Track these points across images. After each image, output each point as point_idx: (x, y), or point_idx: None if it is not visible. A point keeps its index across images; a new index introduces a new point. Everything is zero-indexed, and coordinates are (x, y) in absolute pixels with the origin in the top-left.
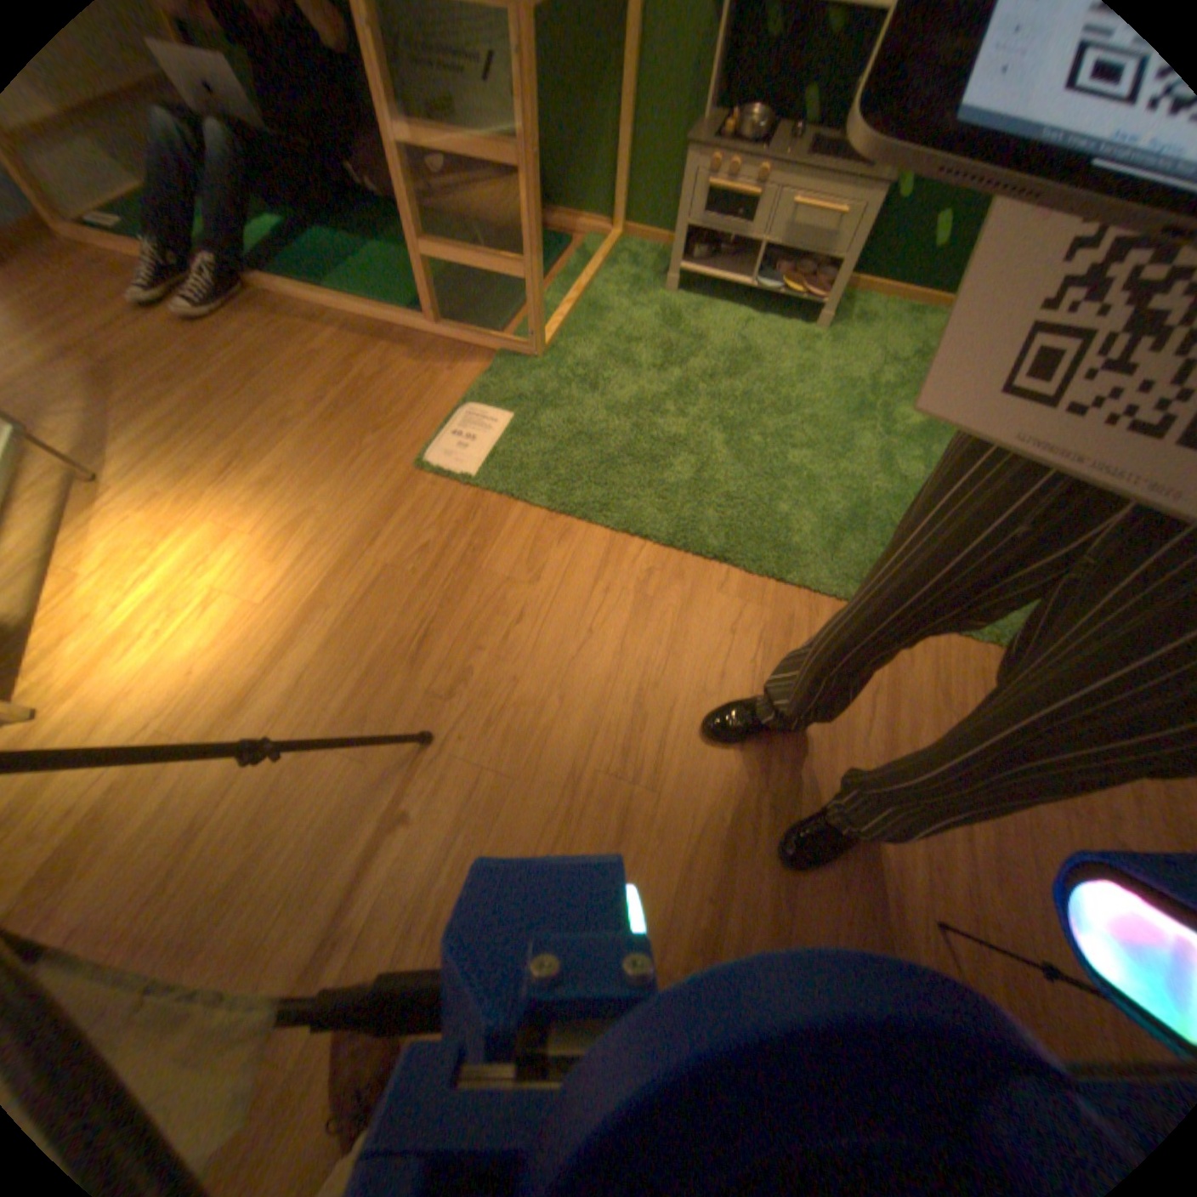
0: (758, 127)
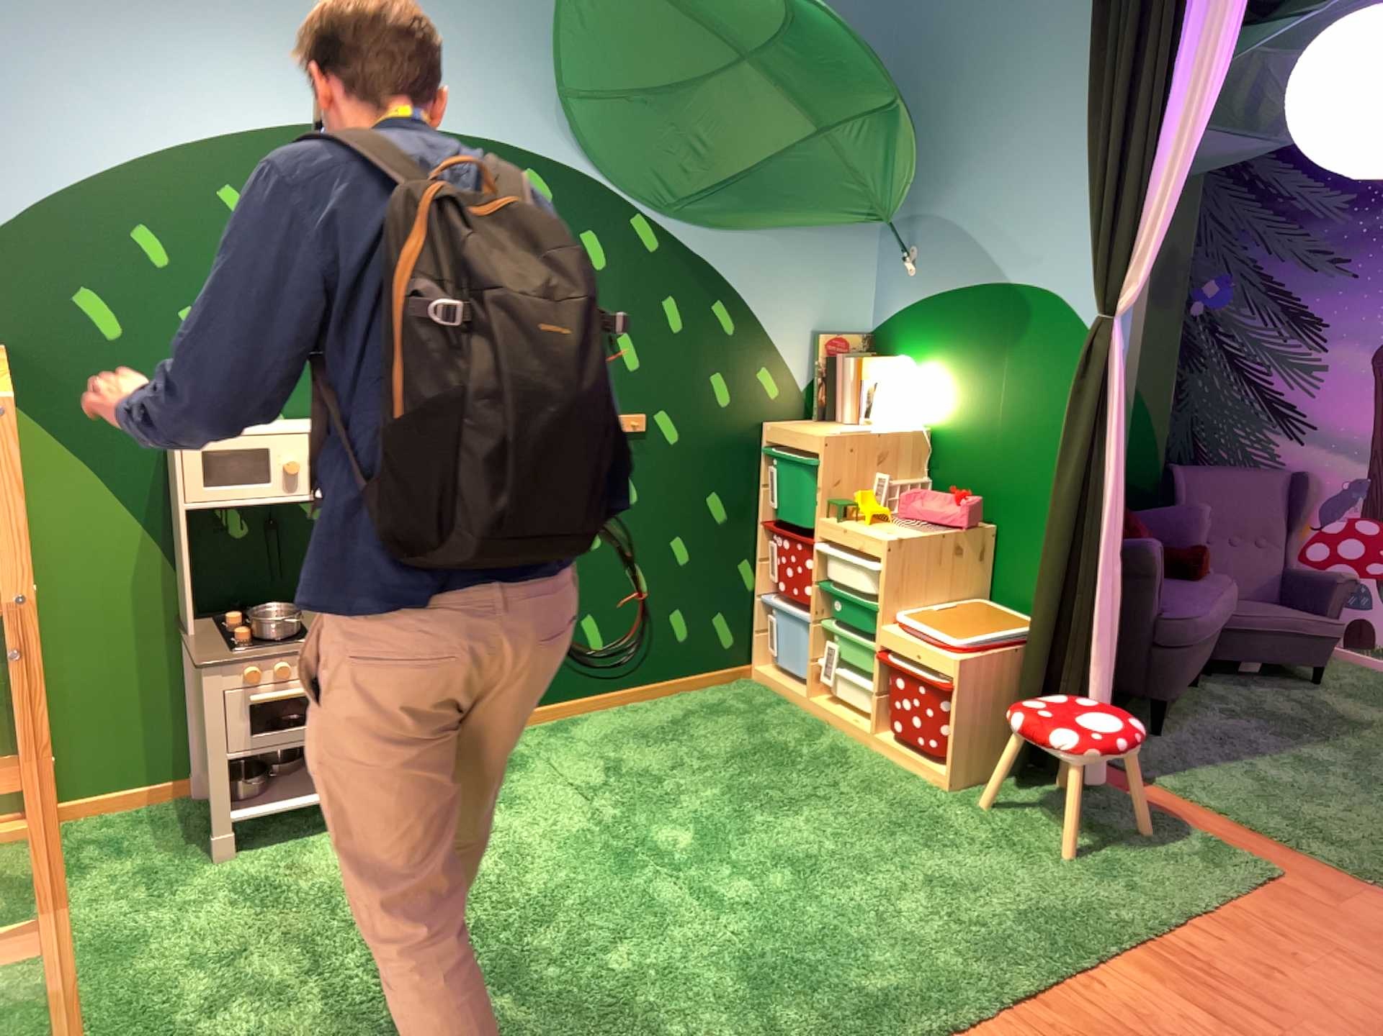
0: (291, 620)
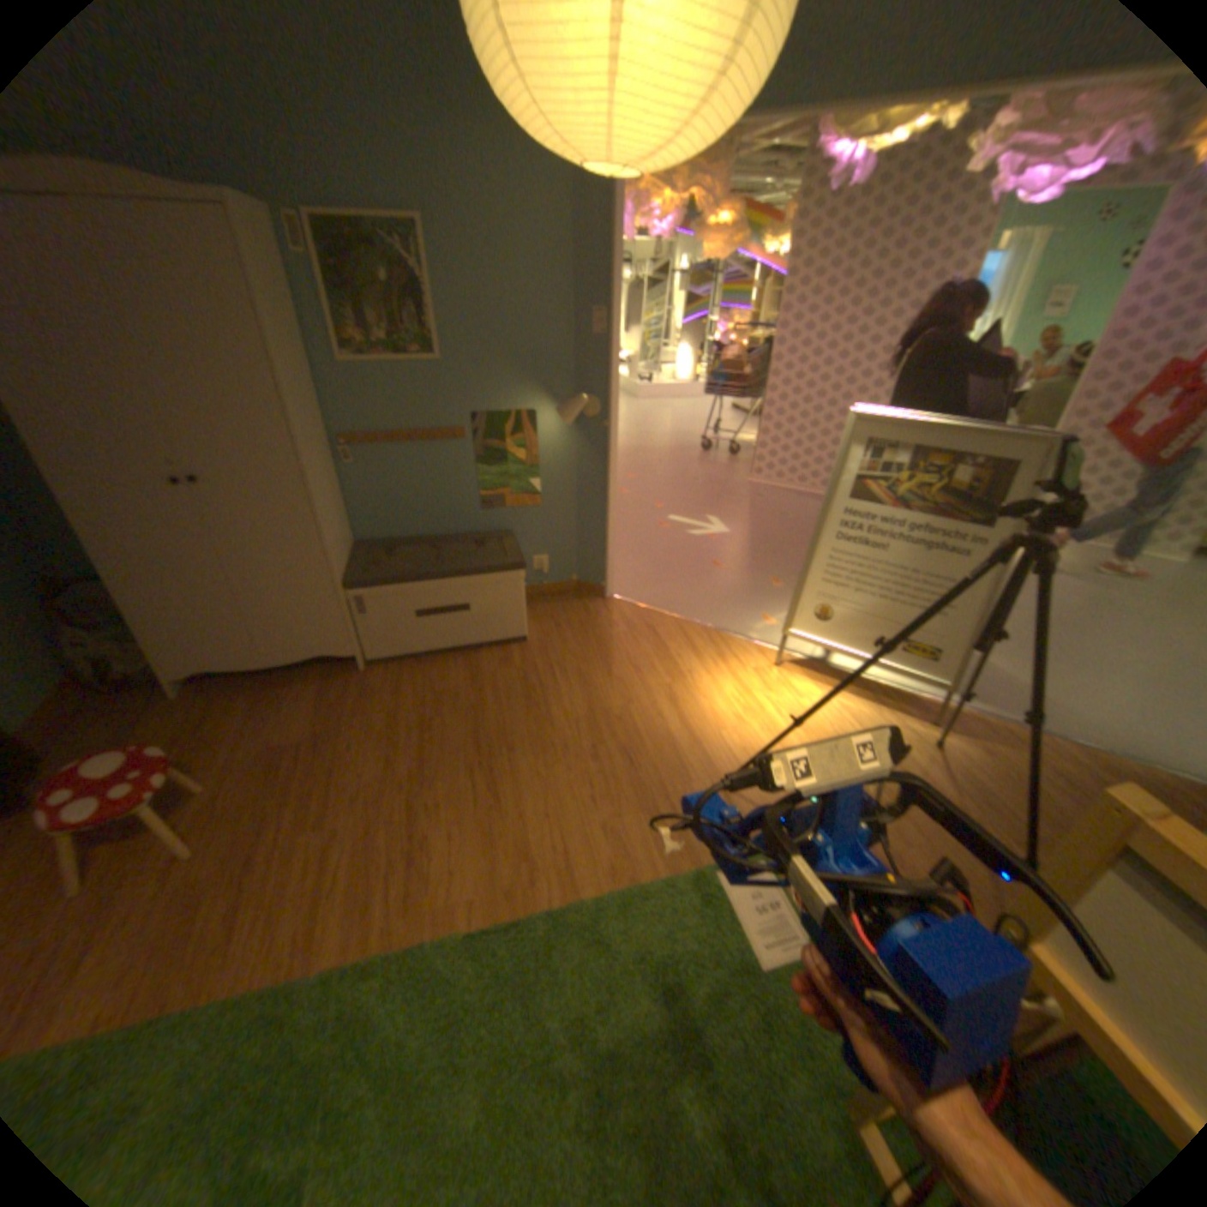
0: None
